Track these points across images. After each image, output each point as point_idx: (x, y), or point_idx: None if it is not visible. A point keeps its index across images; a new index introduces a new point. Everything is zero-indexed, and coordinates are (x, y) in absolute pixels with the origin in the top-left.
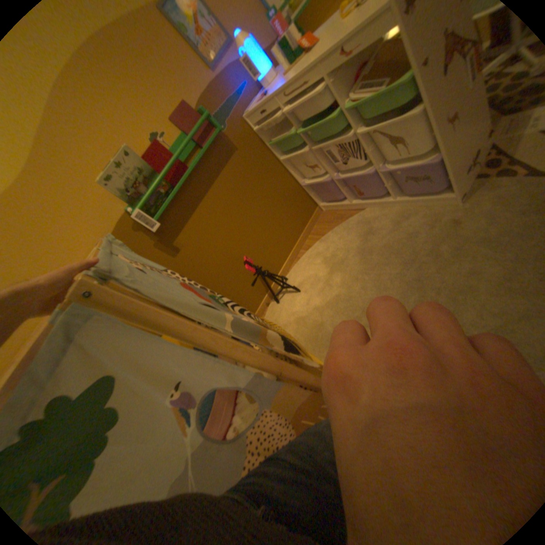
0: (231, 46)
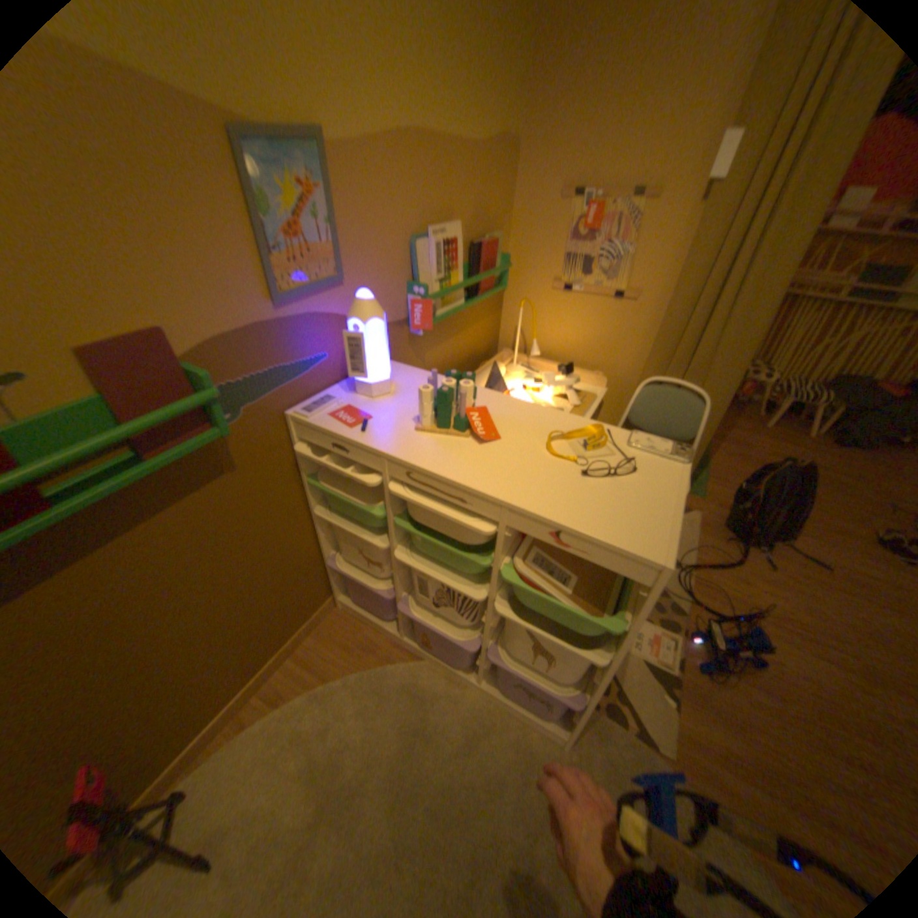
0: (333, 290)
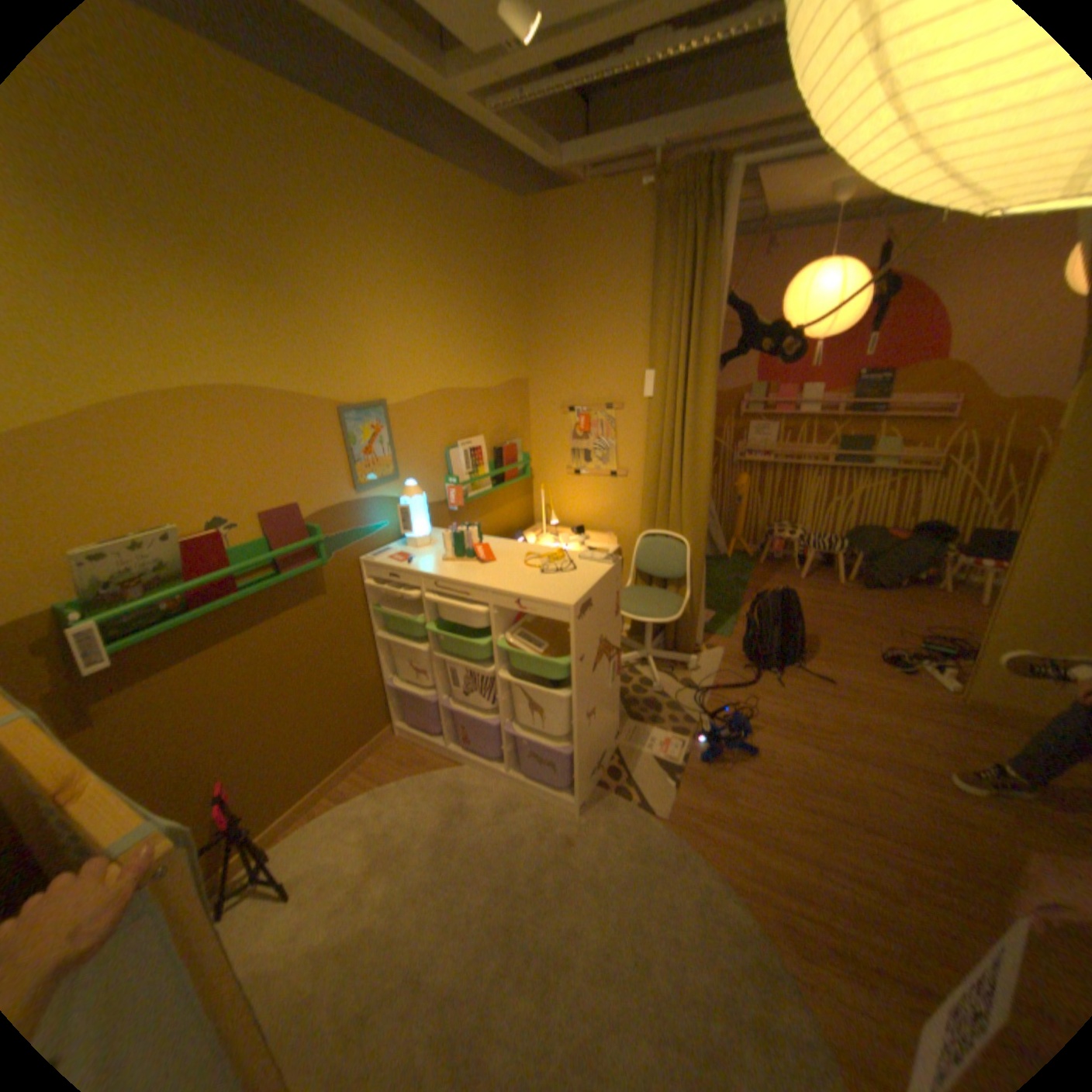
0: (392, 484)
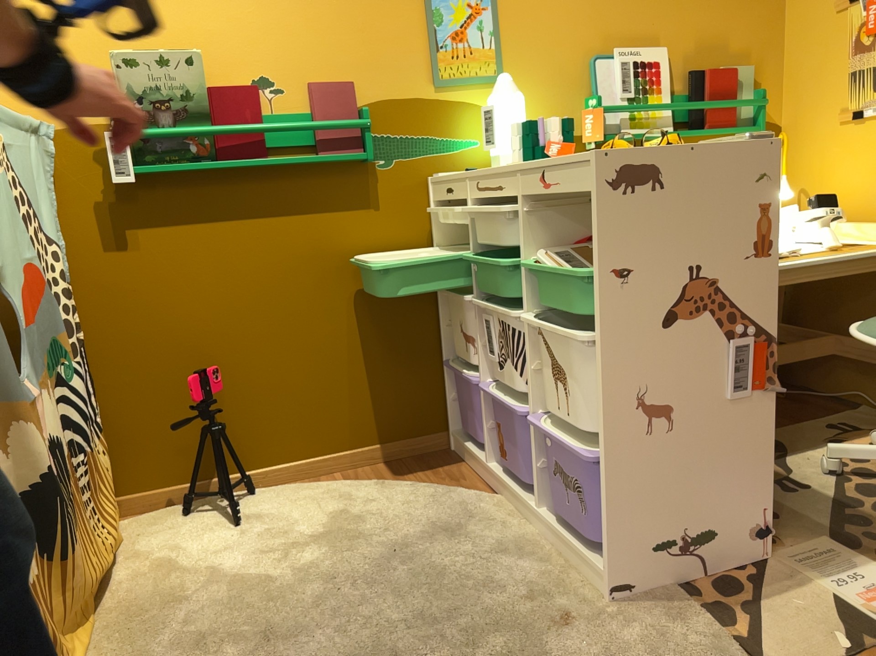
0: (492, 89)
